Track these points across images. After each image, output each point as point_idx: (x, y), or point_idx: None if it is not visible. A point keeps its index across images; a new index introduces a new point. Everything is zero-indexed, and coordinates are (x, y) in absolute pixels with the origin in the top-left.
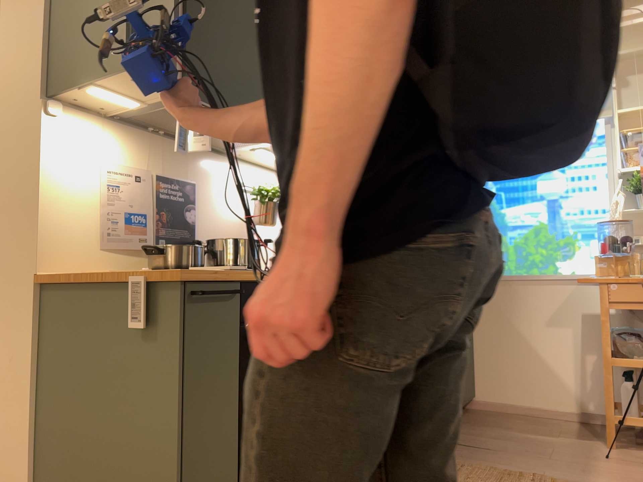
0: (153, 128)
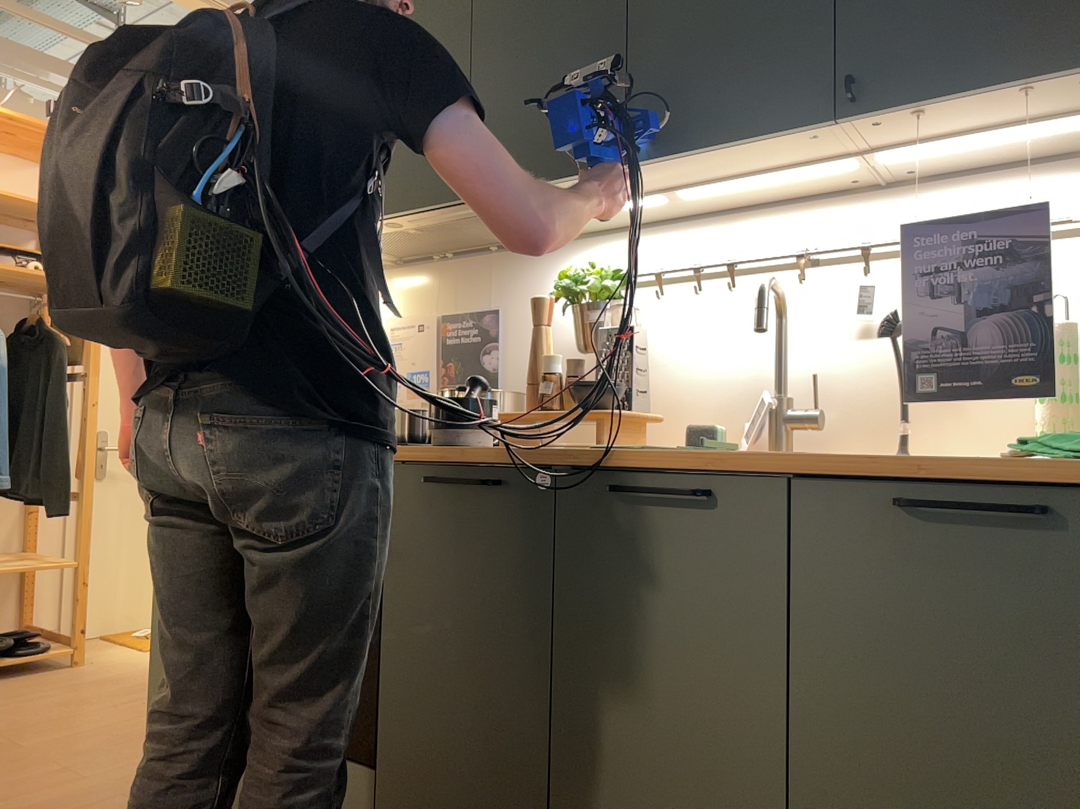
0: (435, 255)
